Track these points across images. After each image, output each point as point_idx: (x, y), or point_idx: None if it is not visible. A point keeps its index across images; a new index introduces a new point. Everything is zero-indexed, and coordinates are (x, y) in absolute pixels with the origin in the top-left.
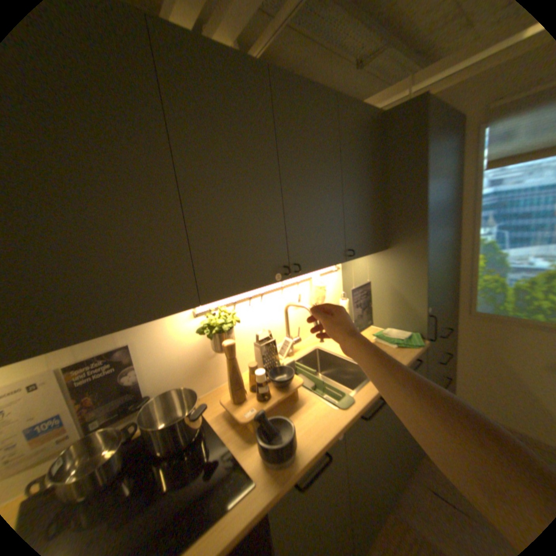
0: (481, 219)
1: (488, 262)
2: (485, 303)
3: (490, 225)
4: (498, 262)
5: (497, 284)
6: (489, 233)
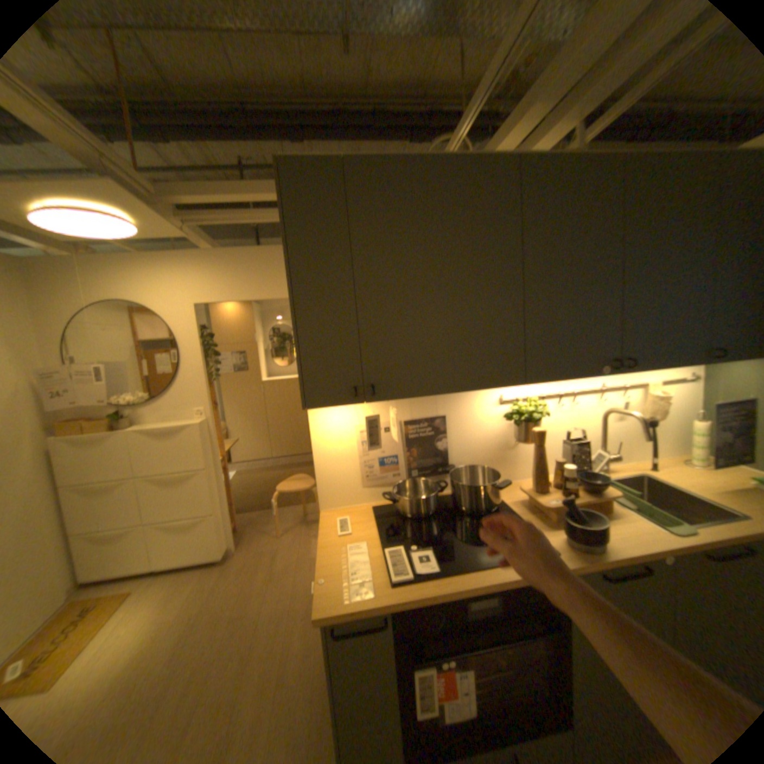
0: None
1: None
2: None
3: None
4: None
5: None
6: None
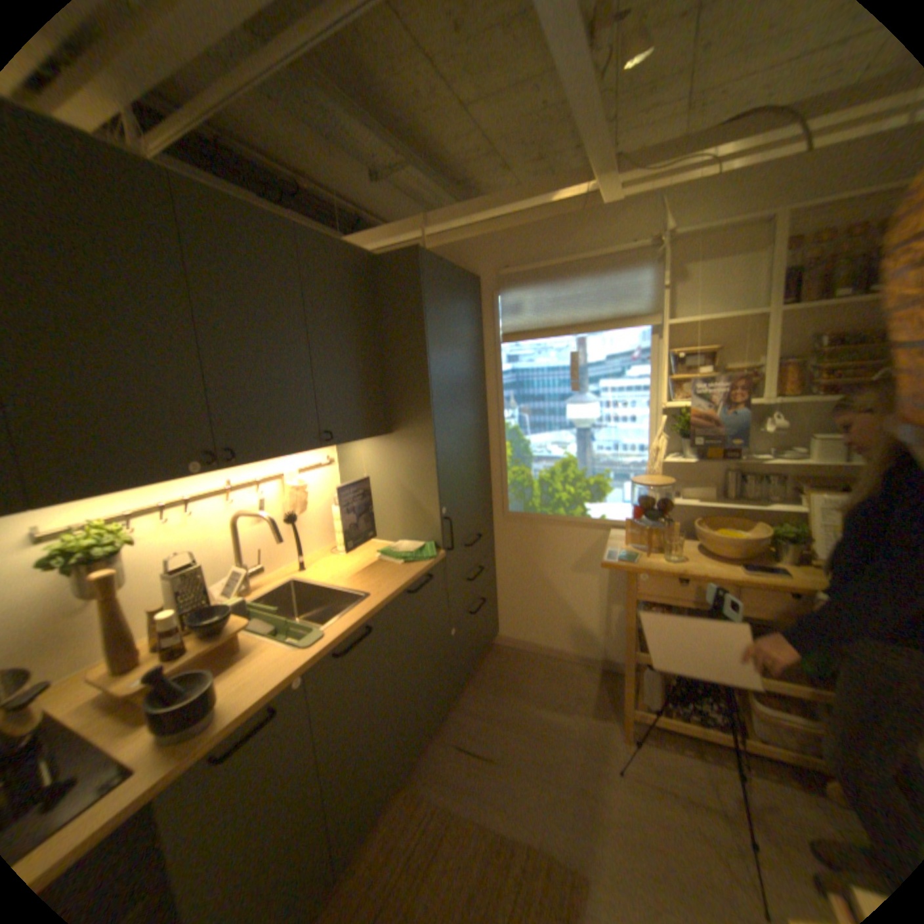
0: (503, 400)
1: (514, 451)
2: (516, 500)
3: (512, 408)
4: (522, 451)
5: (523, 476)
6: (512, 417)
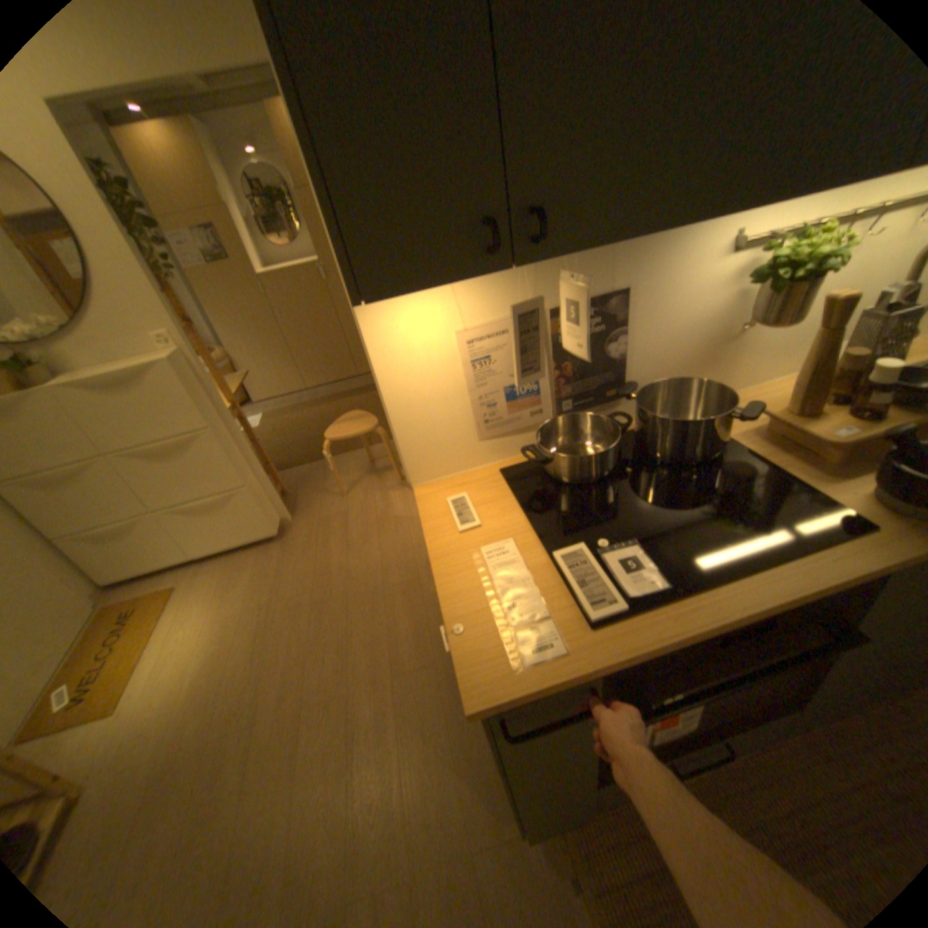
0: None
1: None
2: None
3: None
4: None
5: None
6: None
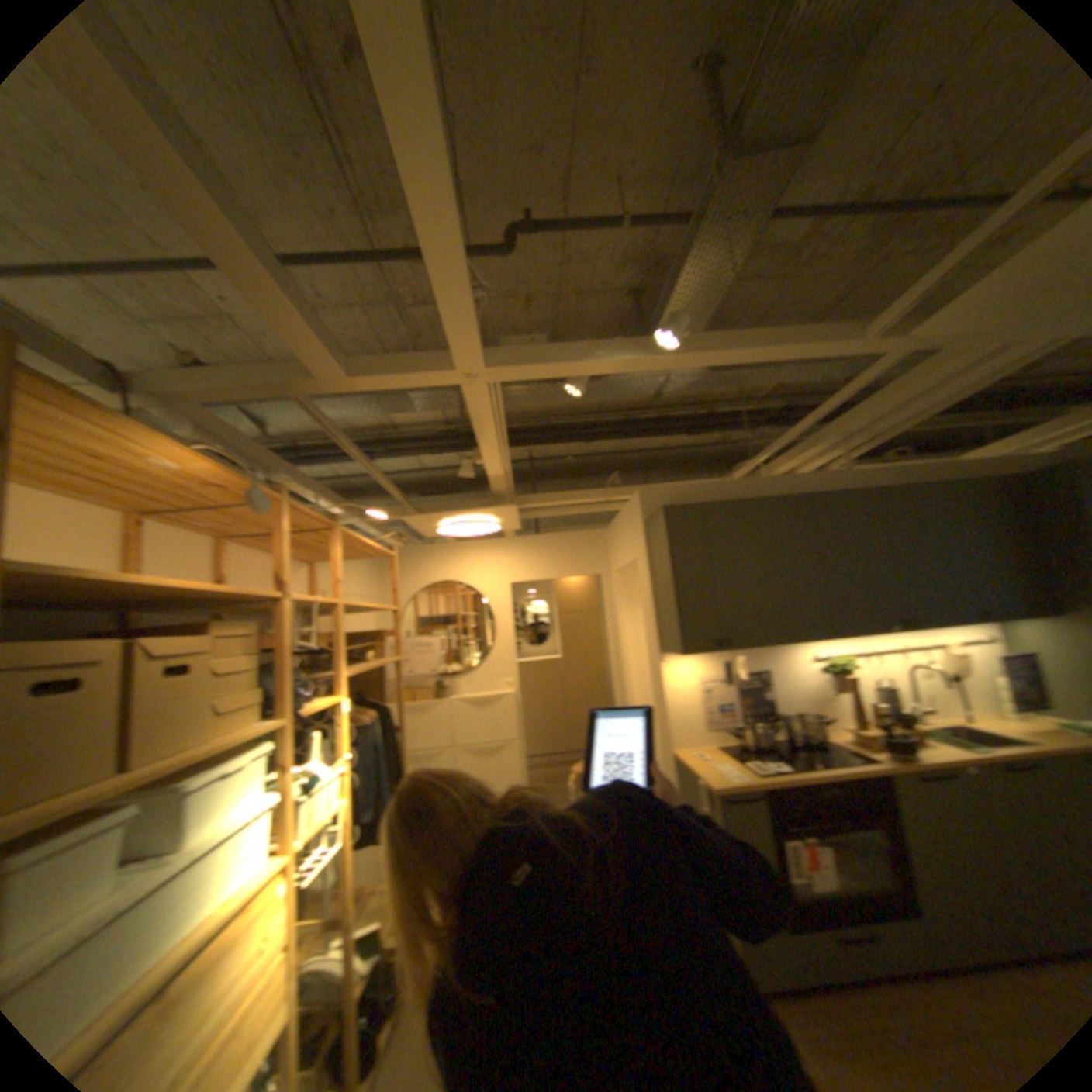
0: None
1: None
2: None
3: None
4: None
5: None
6: None
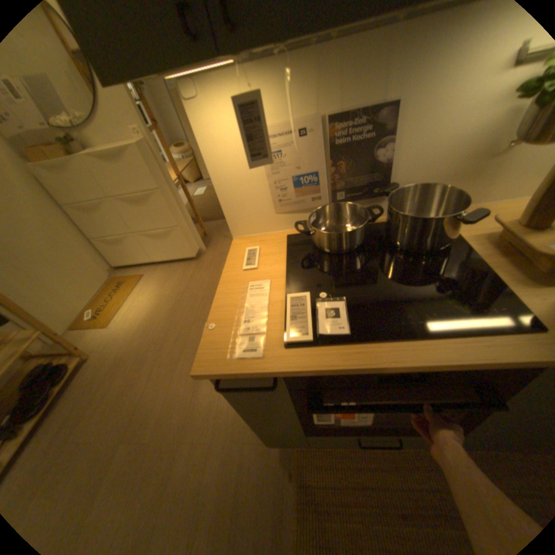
0: None
1: None
2: None
3: None
4: None
5: None
6: None
